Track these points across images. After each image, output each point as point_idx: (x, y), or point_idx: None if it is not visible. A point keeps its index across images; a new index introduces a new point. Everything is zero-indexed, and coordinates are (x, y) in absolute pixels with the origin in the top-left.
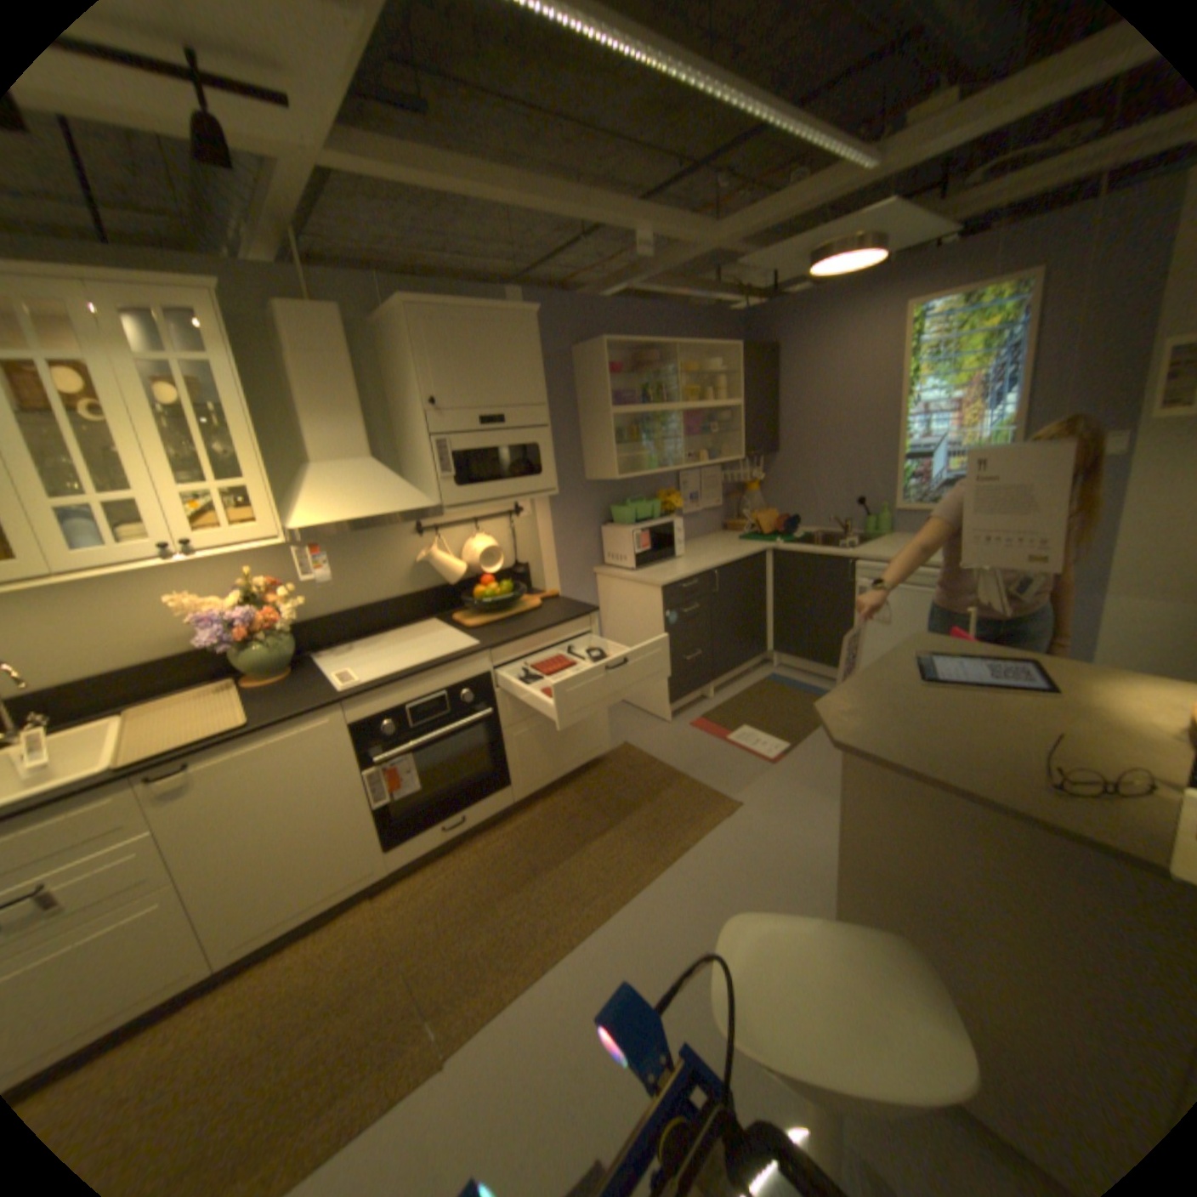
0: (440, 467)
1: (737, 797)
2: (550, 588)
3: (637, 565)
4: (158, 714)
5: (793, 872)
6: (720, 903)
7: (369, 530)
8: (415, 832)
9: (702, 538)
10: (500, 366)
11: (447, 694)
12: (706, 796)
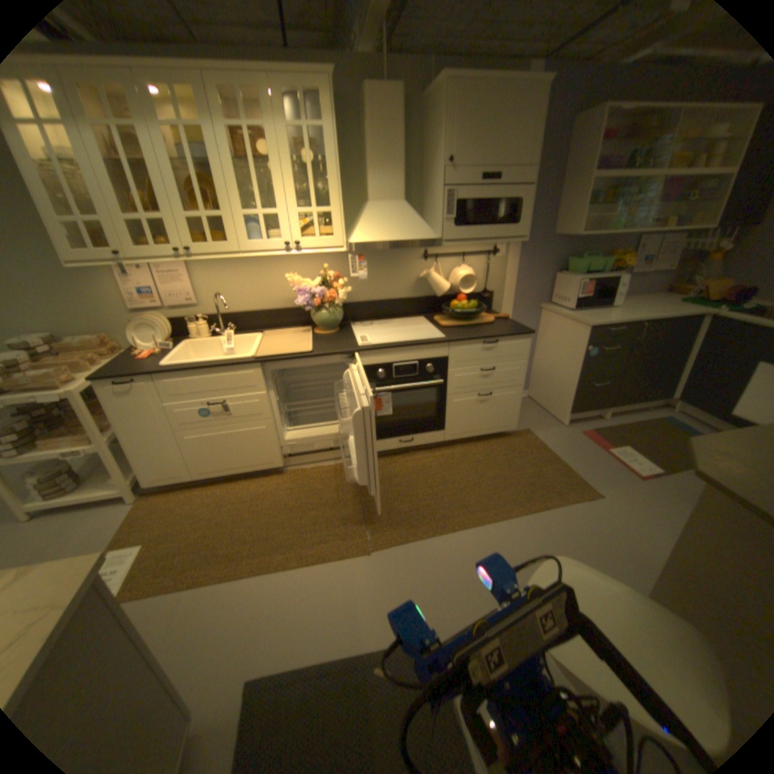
0: (446, 212)
1: (603, 492)
2: (505, 313)
3: (577, 306)
4: (277, 338)
5: (630, 555)
6: (562, 550)
7: (395, 252)
8: (385, 437)
9: (646, 295)
10: (507, 132)
11: (418, 364)
12: (577, 482)
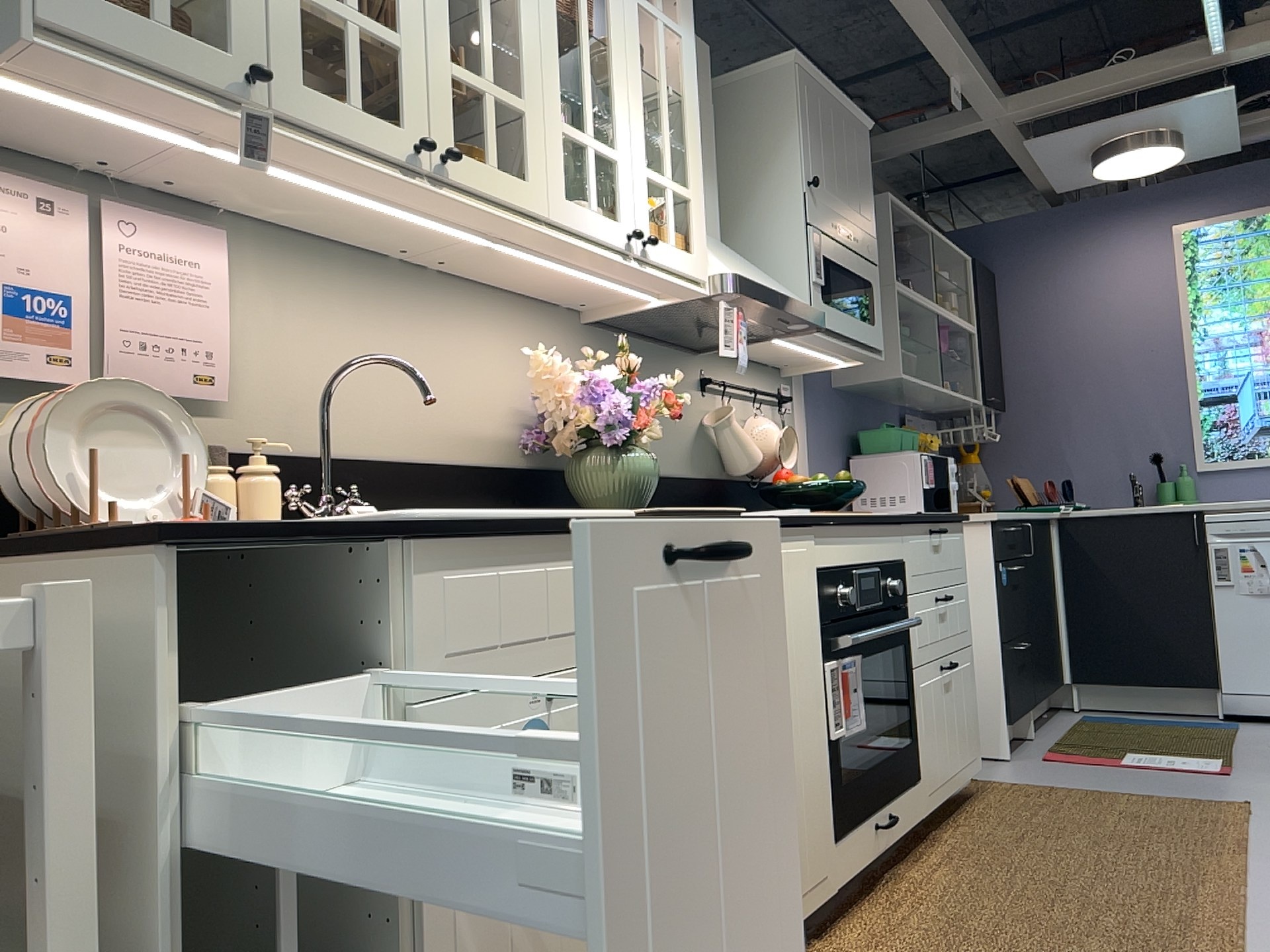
0: (816, 267)
1: (1227, 798)
2: None
3: (926, 504)
4: None
5: None
6: None
7: (665, 359)
8: (858, 813)
9: None
10: (851, 172)
11: (880, 571)
12: (1184, 801)
